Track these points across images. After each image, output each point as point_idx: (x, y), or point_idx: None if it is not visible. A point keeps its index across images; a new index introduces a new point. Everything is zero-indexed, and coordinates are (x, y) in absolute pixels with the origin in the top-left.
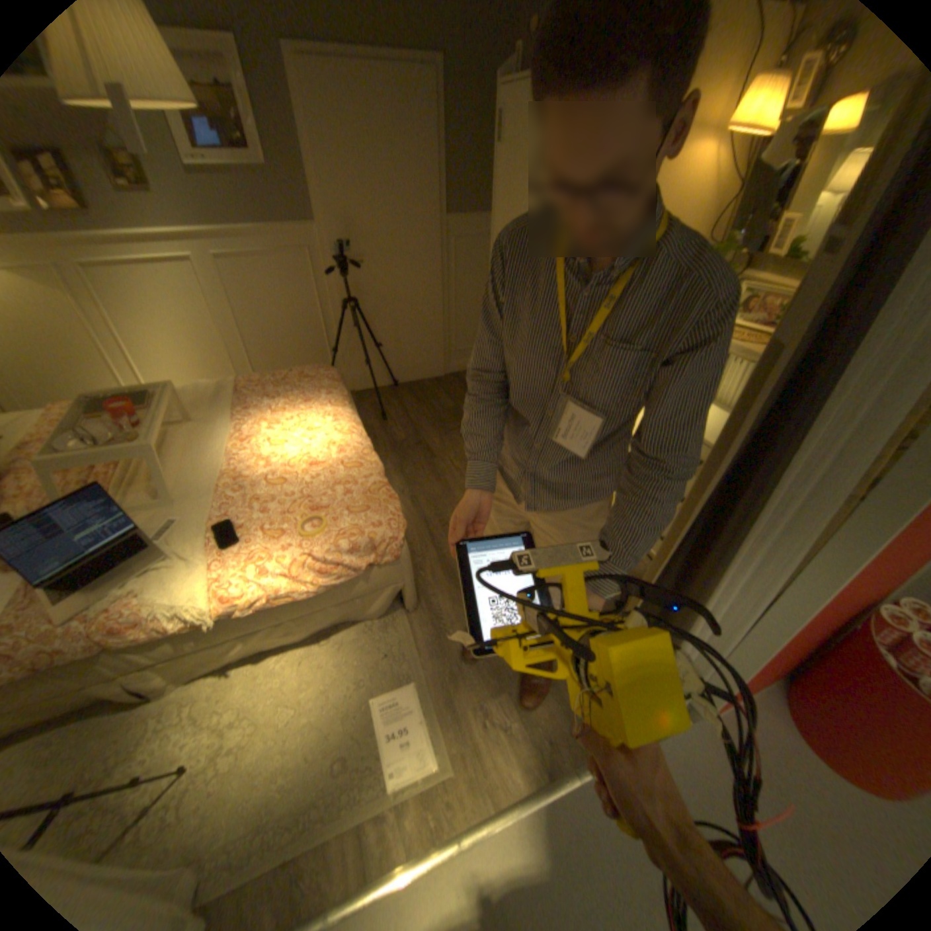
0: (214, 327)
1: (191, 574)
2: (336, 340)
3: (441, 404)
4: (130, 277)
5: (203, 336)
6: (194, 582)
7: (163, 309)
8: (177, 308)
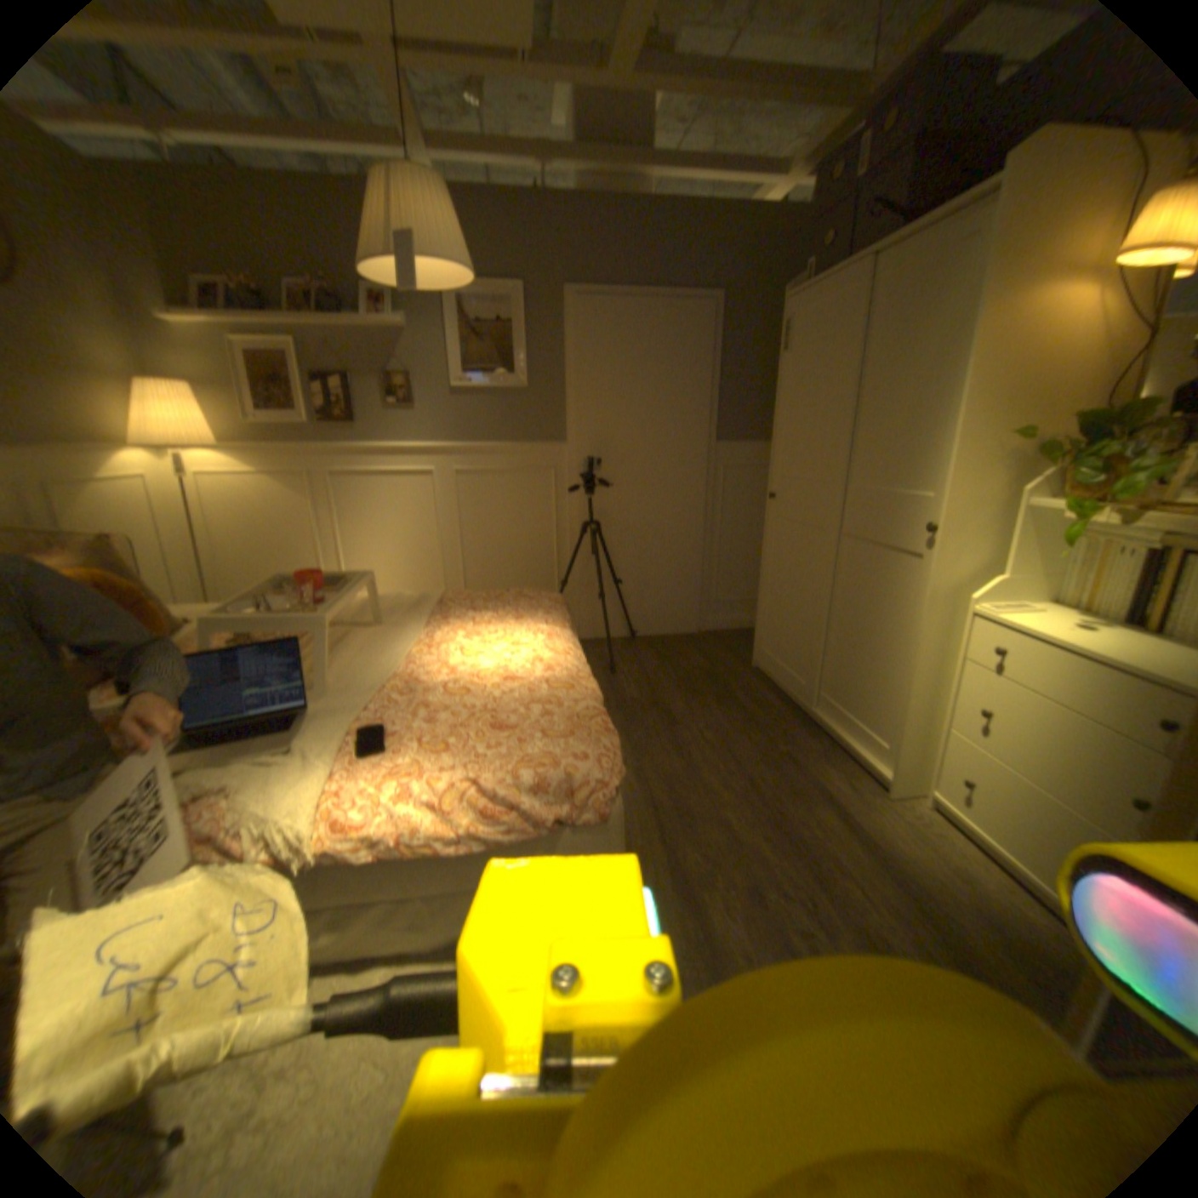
0: (438, 546)
1: (309, 777)
2: (567, 573)
3: (691, 664)
4: (371, 488)
5: (423, 555)
6: (308, 787)
7: (392, 522)
8: (406, 522)
